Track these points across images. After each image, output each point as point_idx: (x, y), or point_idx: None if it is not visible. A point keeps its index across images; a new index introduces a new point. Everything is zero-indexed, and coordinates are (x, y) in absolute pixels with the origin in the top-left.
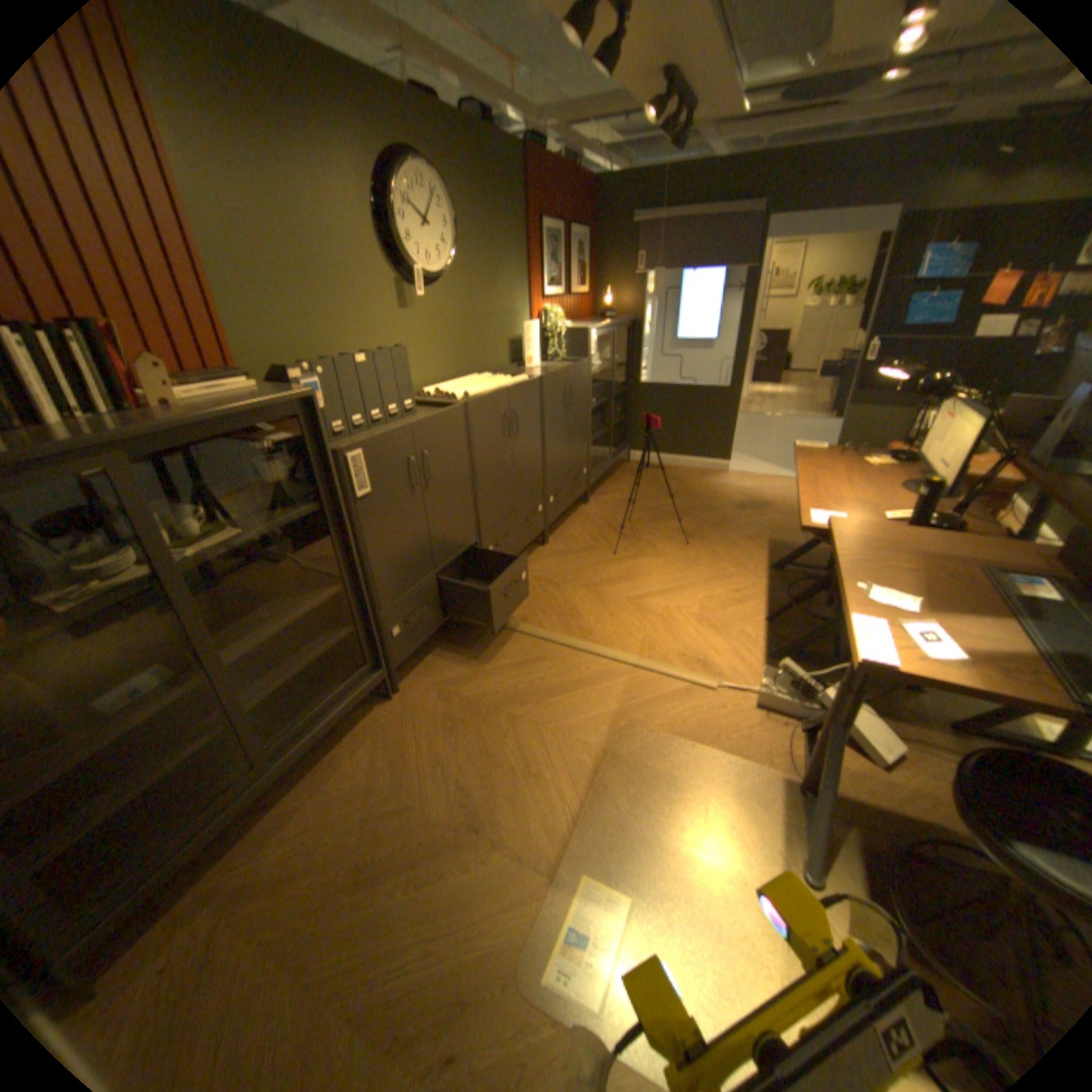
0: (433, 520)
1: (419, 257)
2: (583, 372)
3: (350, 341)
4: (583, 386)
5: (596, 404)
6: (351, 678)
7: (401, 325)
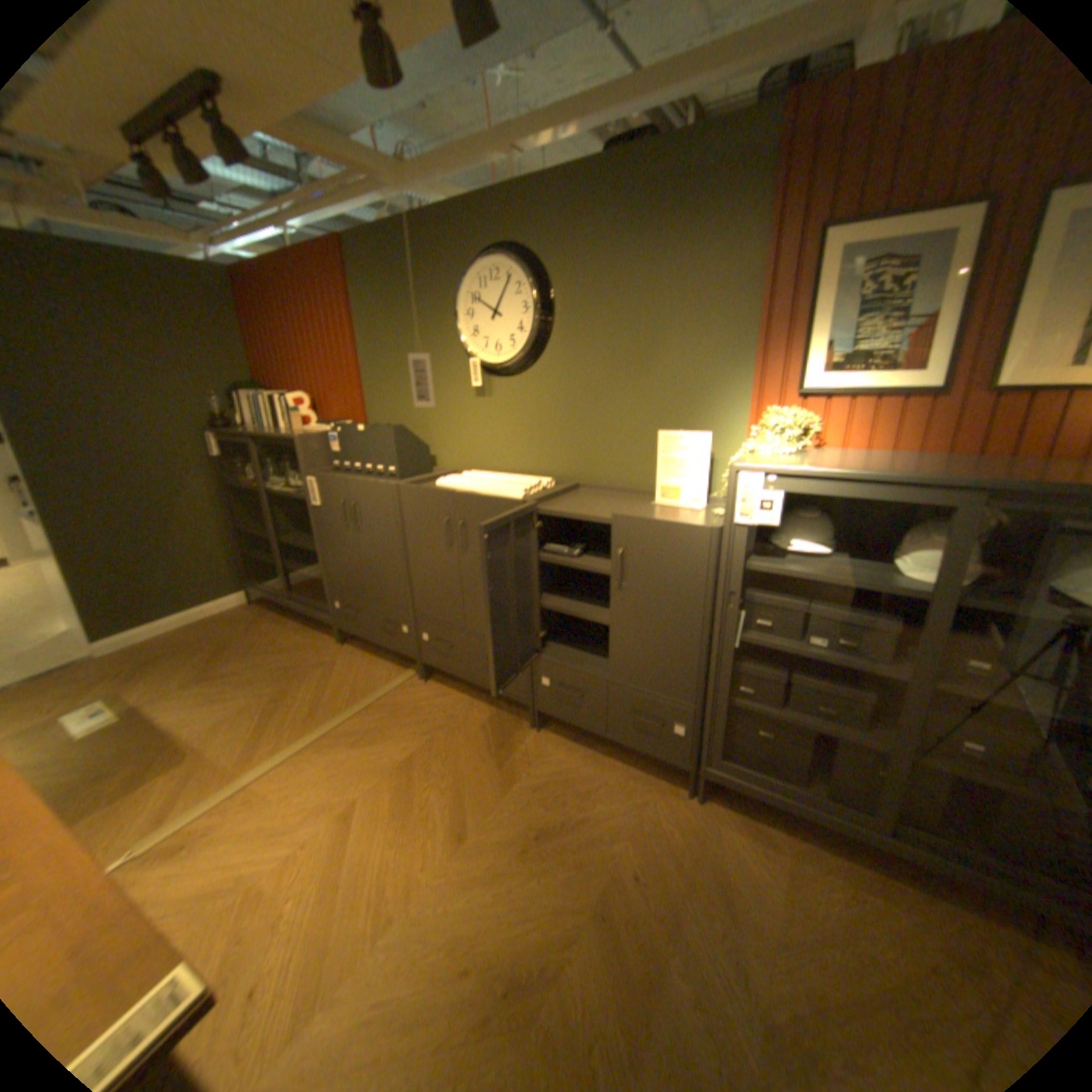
0: (363, 558)
1: (486, 350)
2: (684, 543)
3: (430, 418)
4: (682, 570)
5: (829, 653)
6: (321, 605)
7: (476, 411)
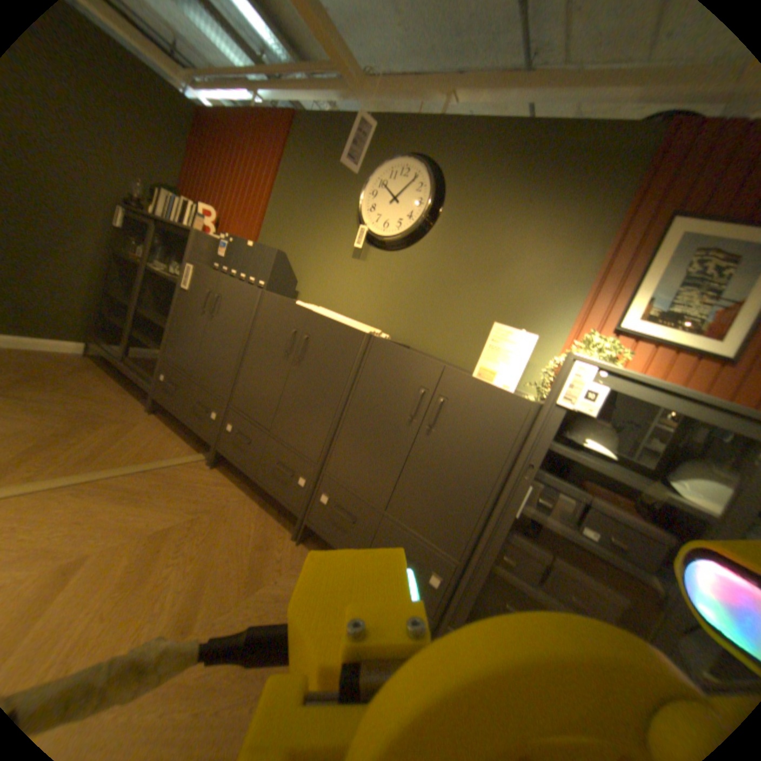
0: (206, 343)
1: (376, 222)
2: (504, 407)
3: (308, 261)
4: (493, 430)
5: (599, 545)
6: (149, 374)
7: (347, 266)
